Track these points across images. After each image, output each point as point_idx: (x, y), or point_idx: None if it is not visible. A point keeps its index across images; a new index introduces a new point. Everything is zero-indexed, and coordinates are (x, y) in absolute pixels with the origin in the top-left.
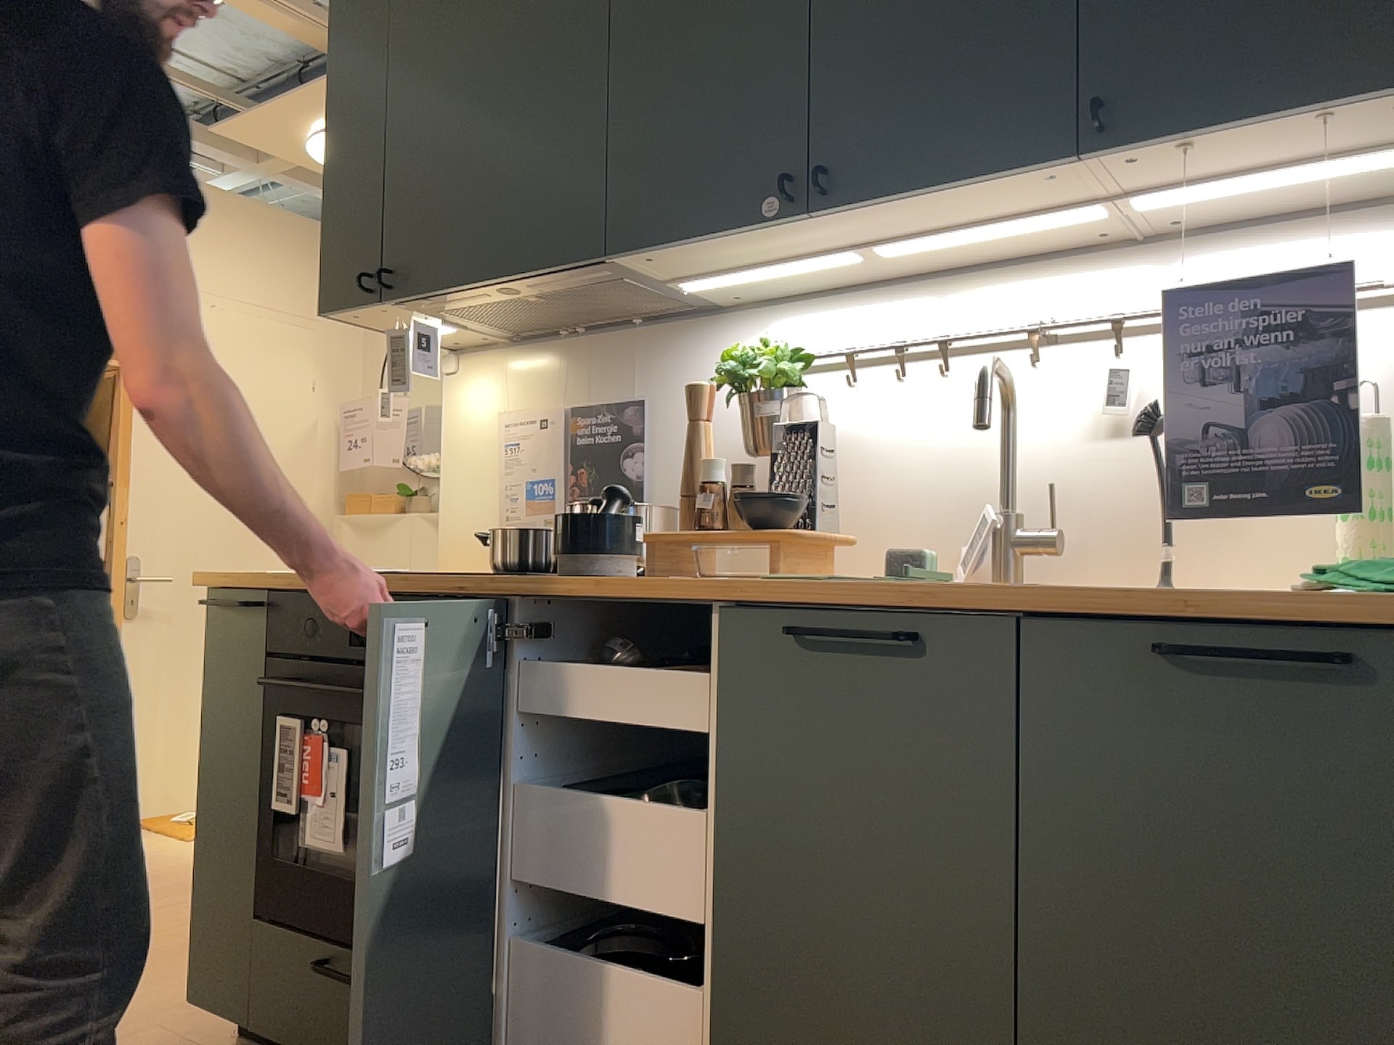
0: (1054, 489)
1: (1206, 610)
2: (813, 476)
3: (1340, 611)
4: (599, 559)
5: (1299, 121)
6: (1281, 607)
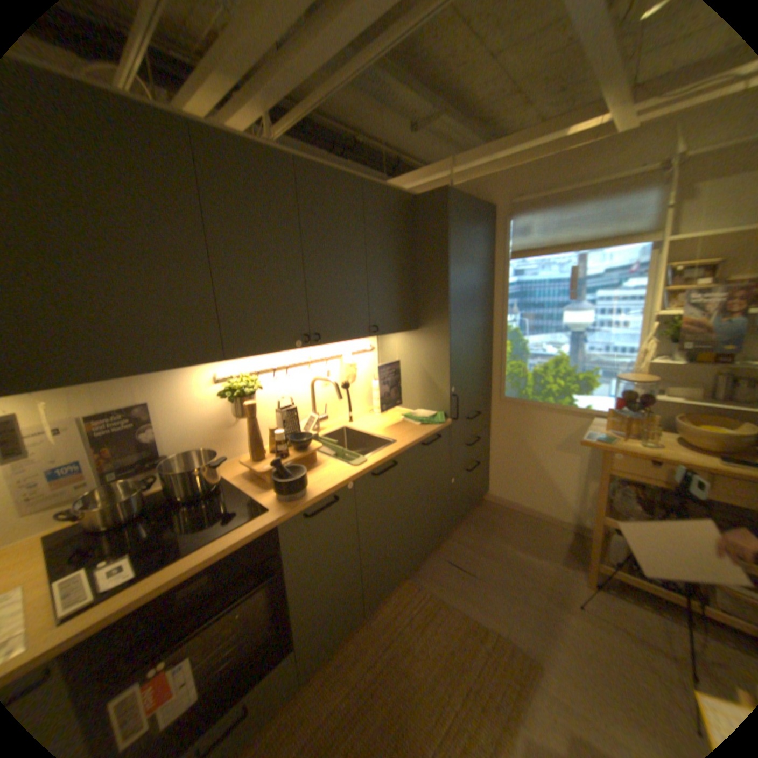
0: (327, 405)
1: (427, 436)
2: (294, 423)
3: (434, 429)
4: (303, 486)
5: (394, 333)
6: (429, 430)
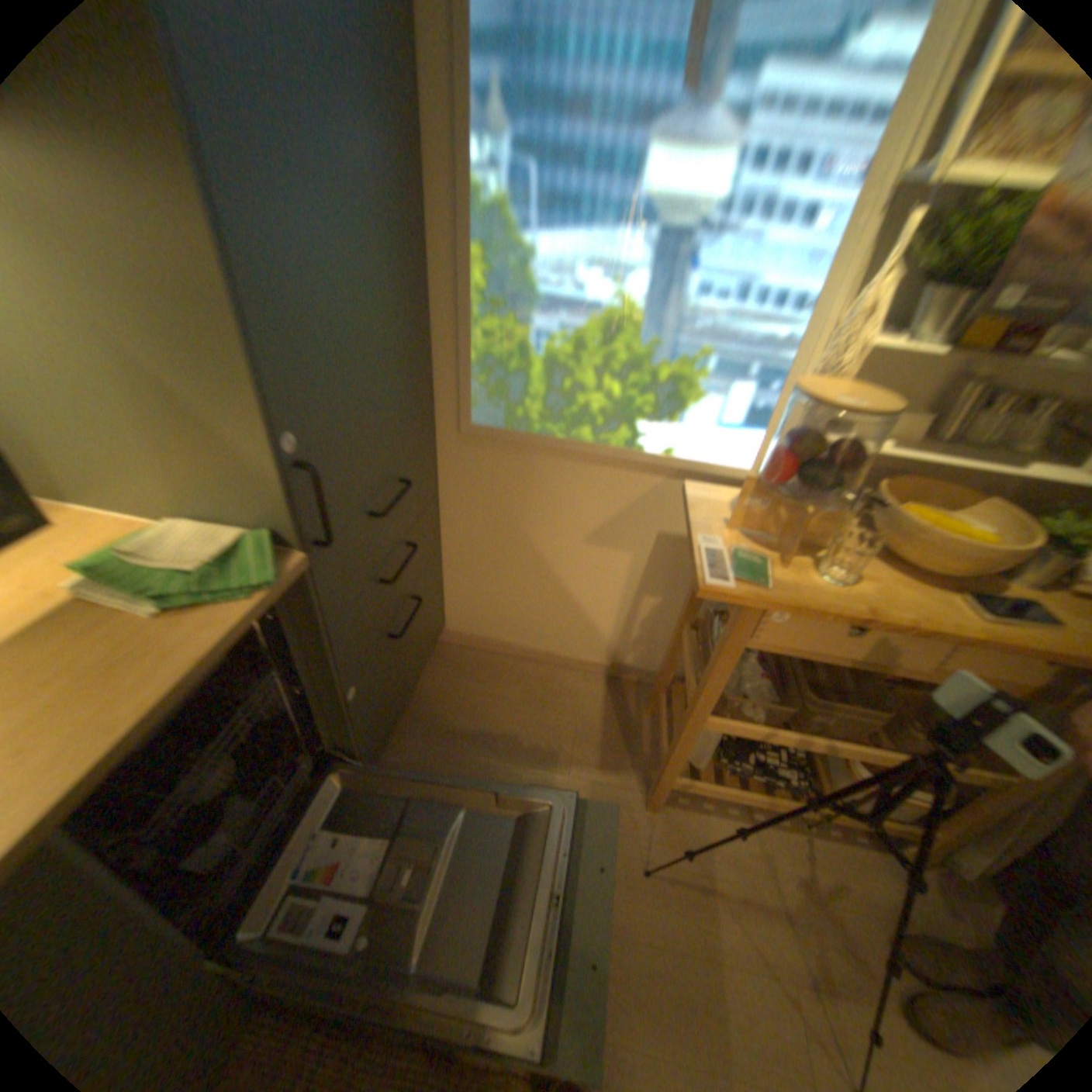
0: None
1: (184, 683)
2: None
3: (229, 619)
4: None
5: None
6: (199, 641)
